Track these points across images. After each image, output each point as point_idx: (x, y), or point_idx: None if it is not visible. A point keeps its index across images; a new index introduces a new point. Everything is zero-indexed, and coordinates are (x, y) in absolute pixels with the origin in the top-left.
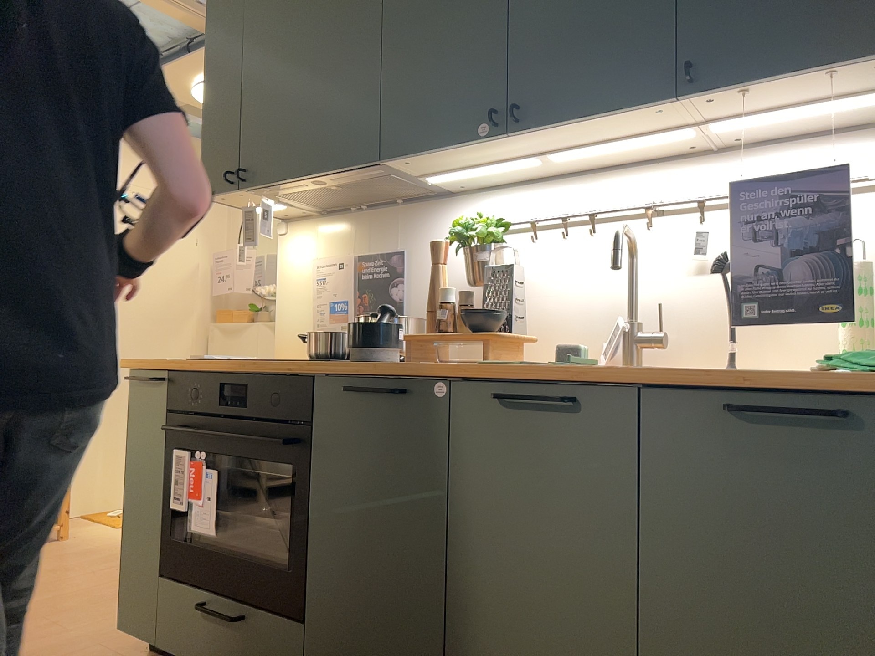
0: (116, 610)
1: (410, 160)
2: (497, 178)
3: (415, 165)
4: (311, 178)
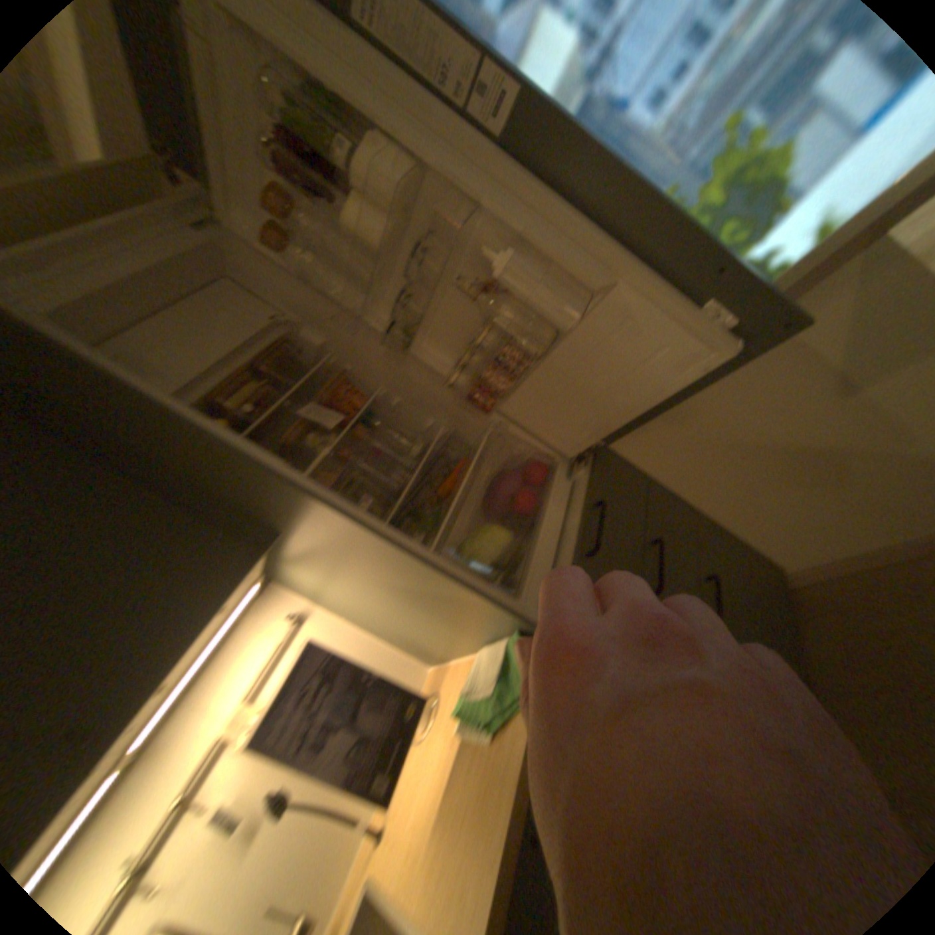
0: None
1: None
2: None
3: None
4: None
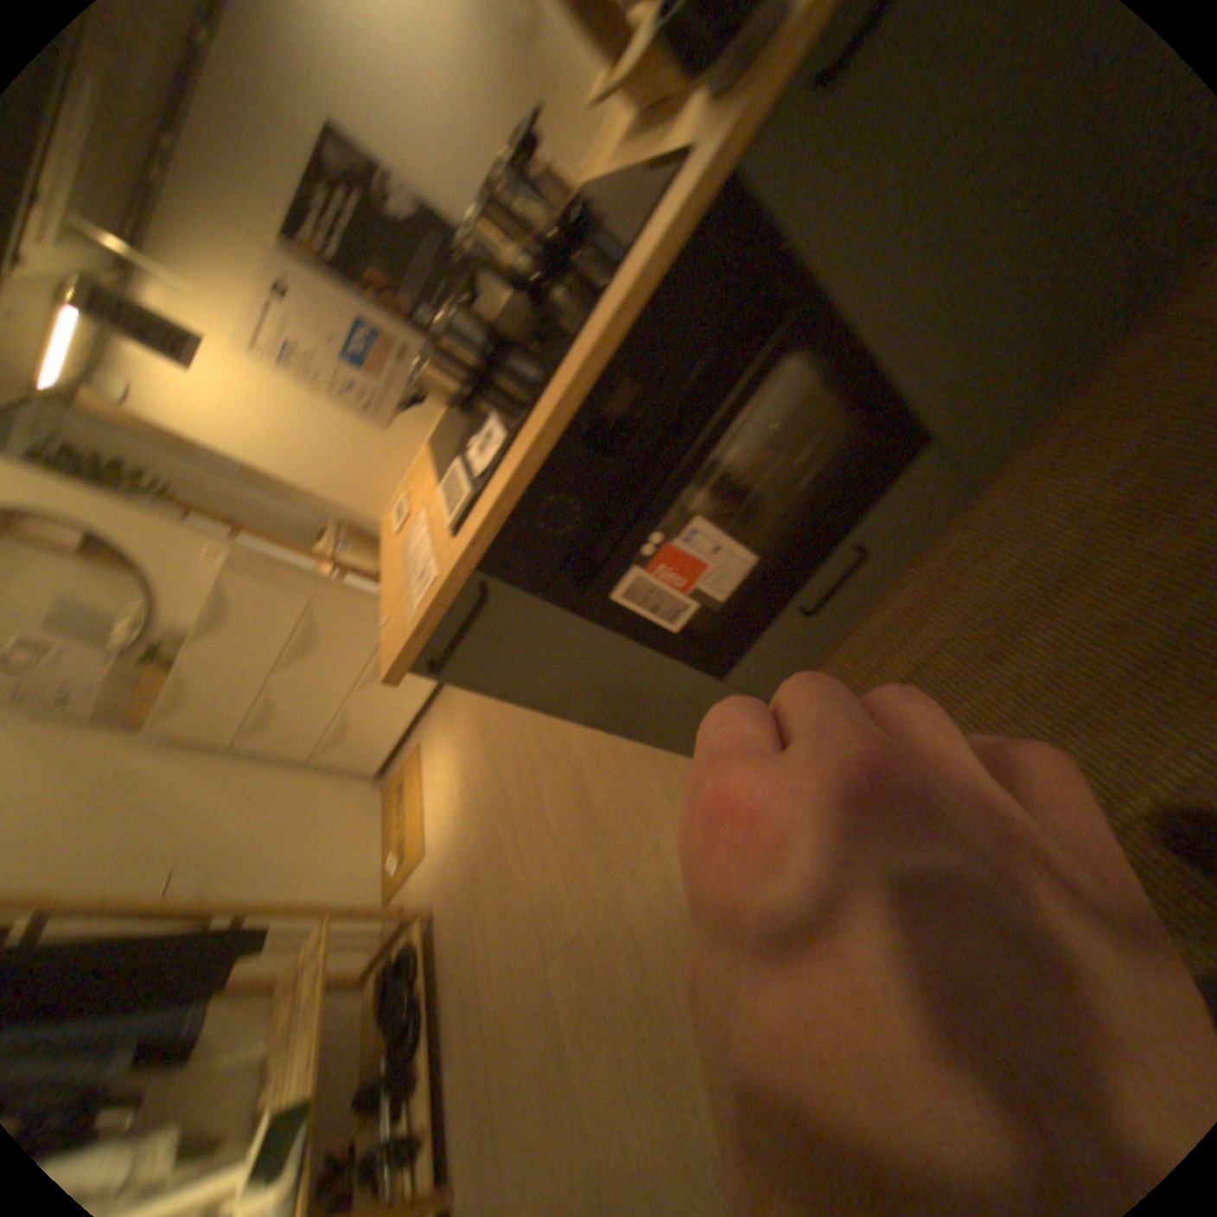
0: (616, 801)
1: None
2: None
3: None
4: None
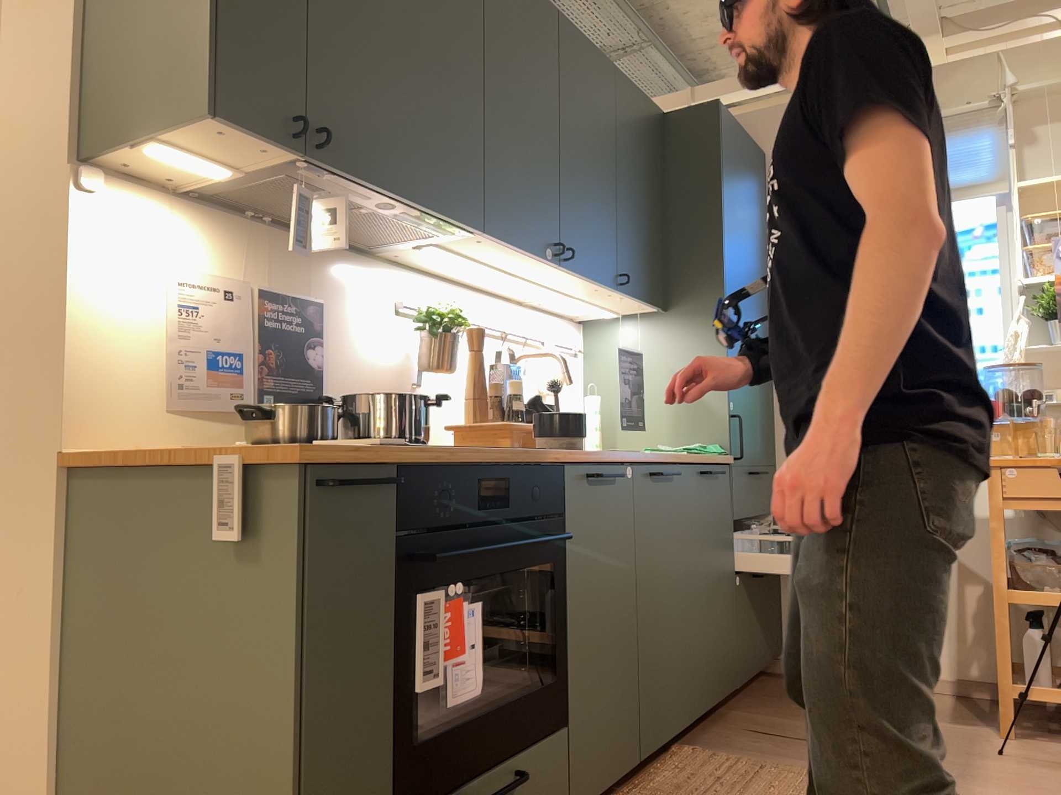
0: None
1: (485, 240)
2: (428, 262)
3: (472, 241)
4: (404, 202)
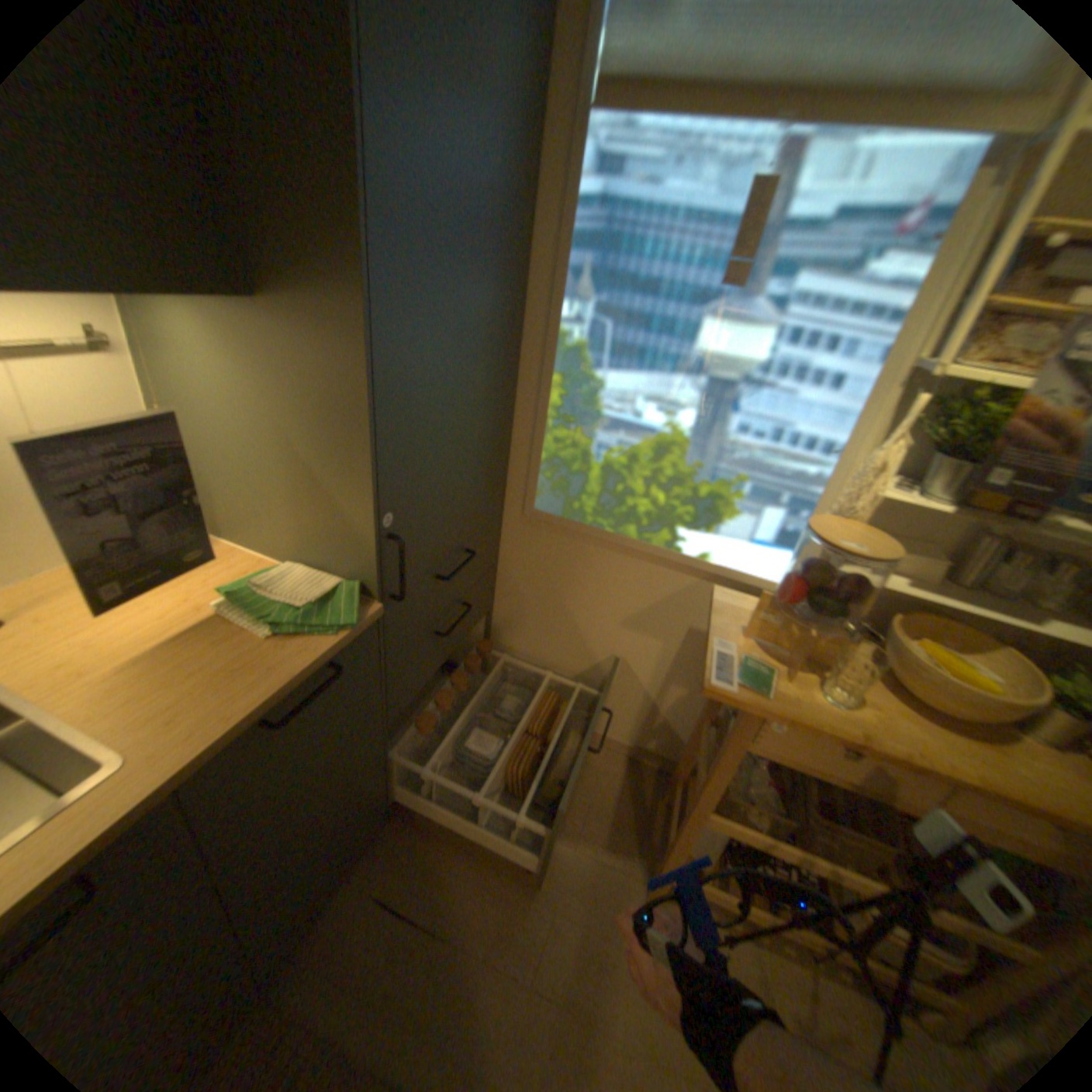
0: None
1: None
2: None
3: None
4: None
